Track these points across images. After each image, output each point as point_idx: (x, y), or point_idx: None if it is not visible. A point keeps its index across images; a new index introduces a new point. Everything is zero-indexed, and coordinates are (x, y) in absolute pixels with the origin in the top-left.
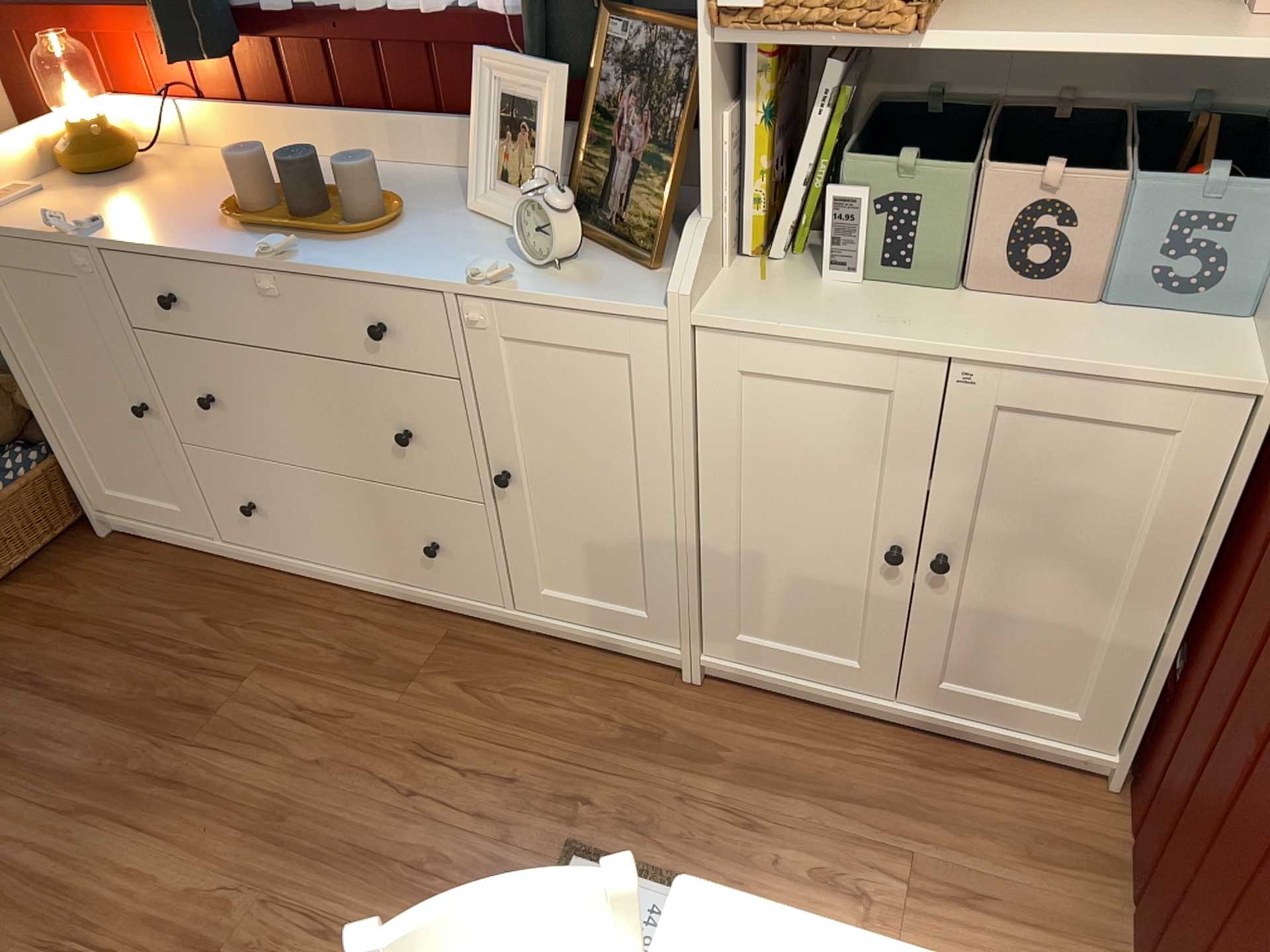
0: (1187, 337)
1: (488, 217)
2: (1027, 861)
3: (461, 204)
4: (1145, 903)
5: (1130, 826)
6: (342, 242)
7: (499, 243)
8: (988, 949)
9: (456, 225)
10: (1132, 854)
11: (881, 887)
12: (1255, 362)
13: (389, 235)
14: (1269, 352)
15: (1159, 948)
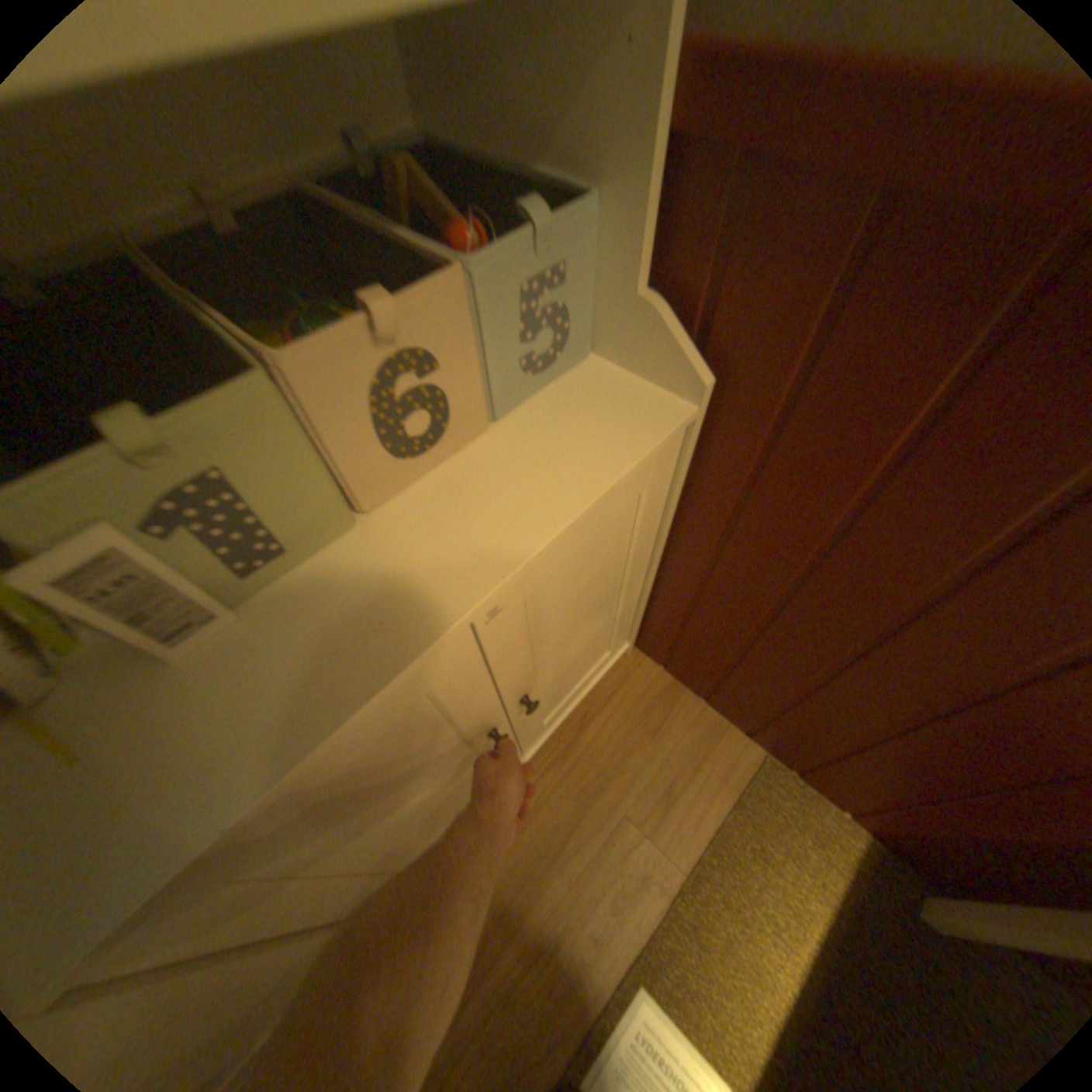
0: (591, 410)
1: None
2: (655, 743)
3: None
4: (713, 701)
5: (654, 664)
6: None
7: None
8: (704, 814)
9: None
10: (671, 678)
11: (641, 863)
12: (664, 398)
13: None
14: (661, 382)
15: (759, 724)
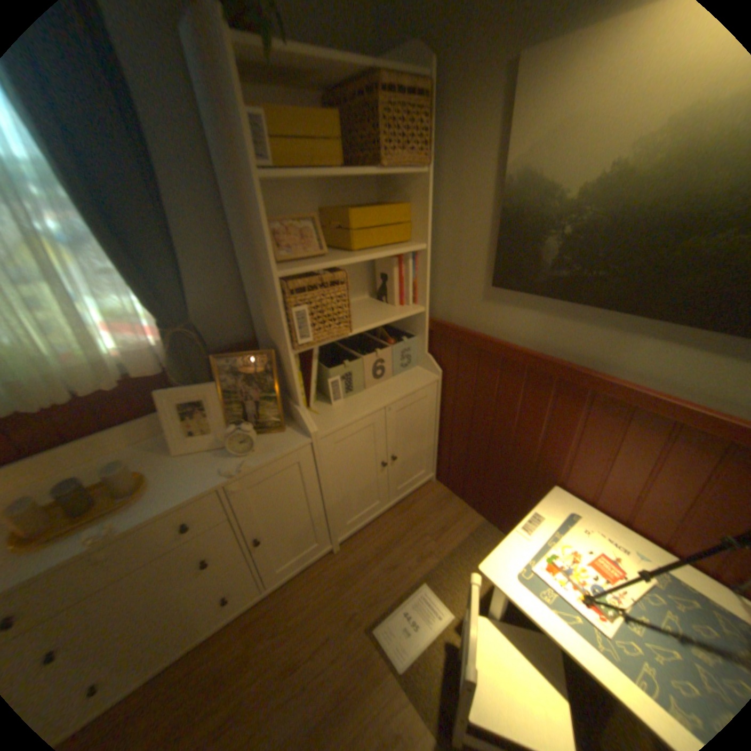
0: (414, 377)
1: (188, 454)
2: (440, 512)
3: (164, 457)
4: (464, 498)
5: (444, 487)
6: (133, 507)
7: (211, 459)
8: (457, 537)
9: (178, 466)
10: (450, 492)
11: (430, 549)
12: (431, 375)
13: (152, 489)
14: (431, 372)
15: (479, 503)
